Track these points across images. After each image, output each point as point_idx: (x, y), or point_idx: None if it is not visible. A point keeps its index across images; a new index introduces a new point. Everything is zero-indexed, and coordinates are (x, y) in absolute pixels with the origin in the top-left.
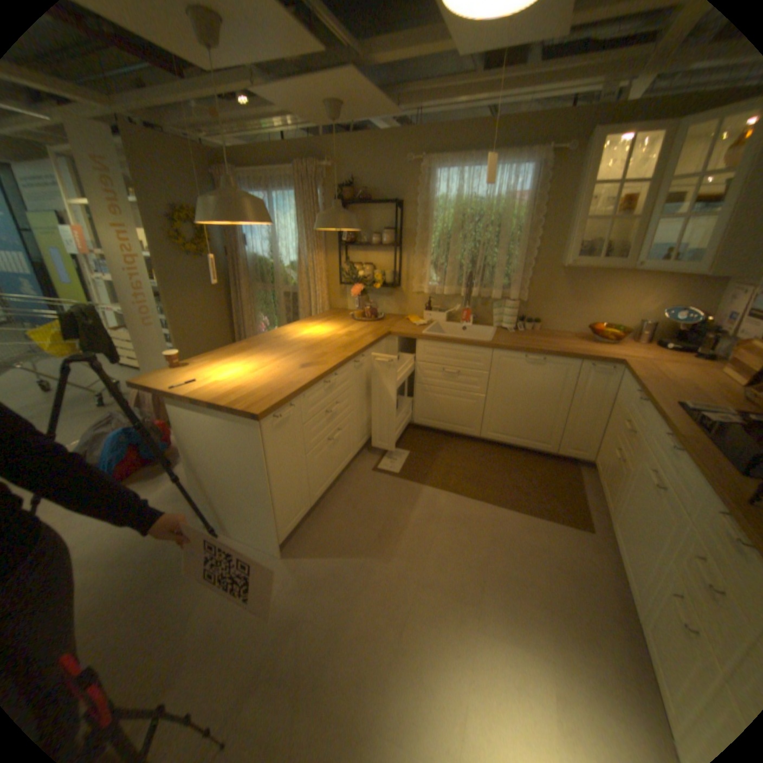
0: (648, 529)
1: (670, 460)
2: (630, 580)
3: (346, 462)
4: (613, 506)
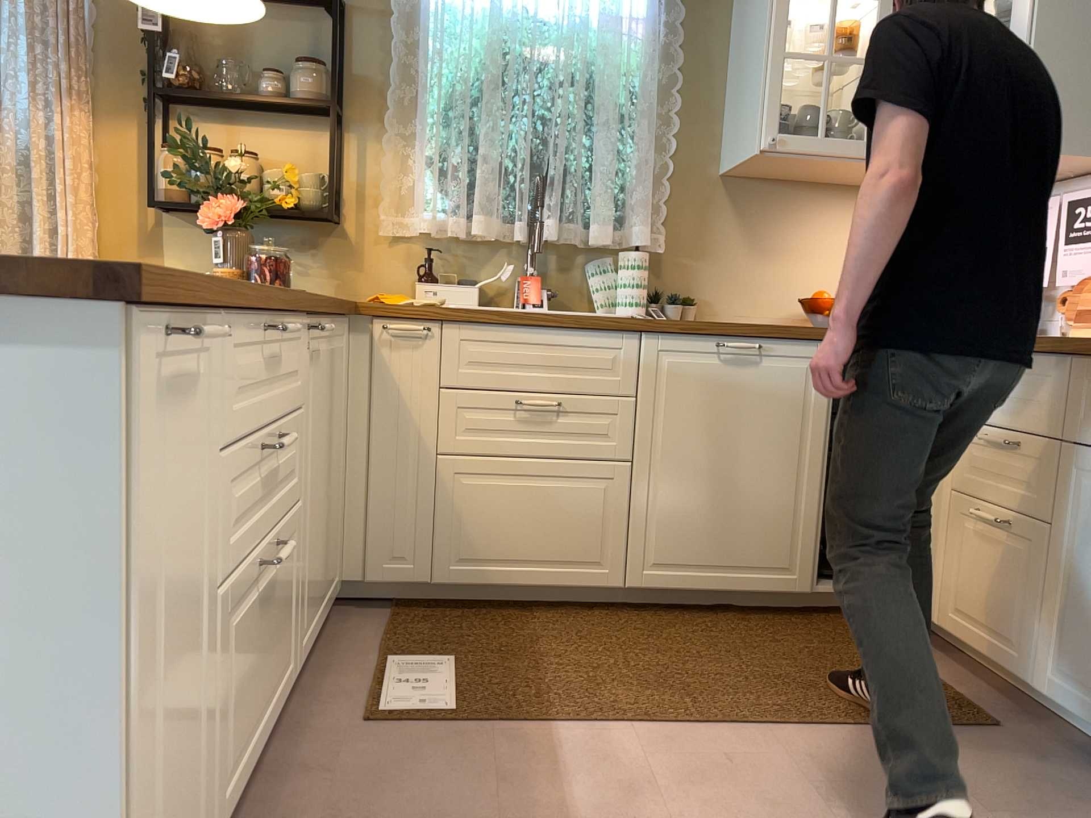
0: None
1: None
2: None
3: (279, 696)
4: (1014, 645)
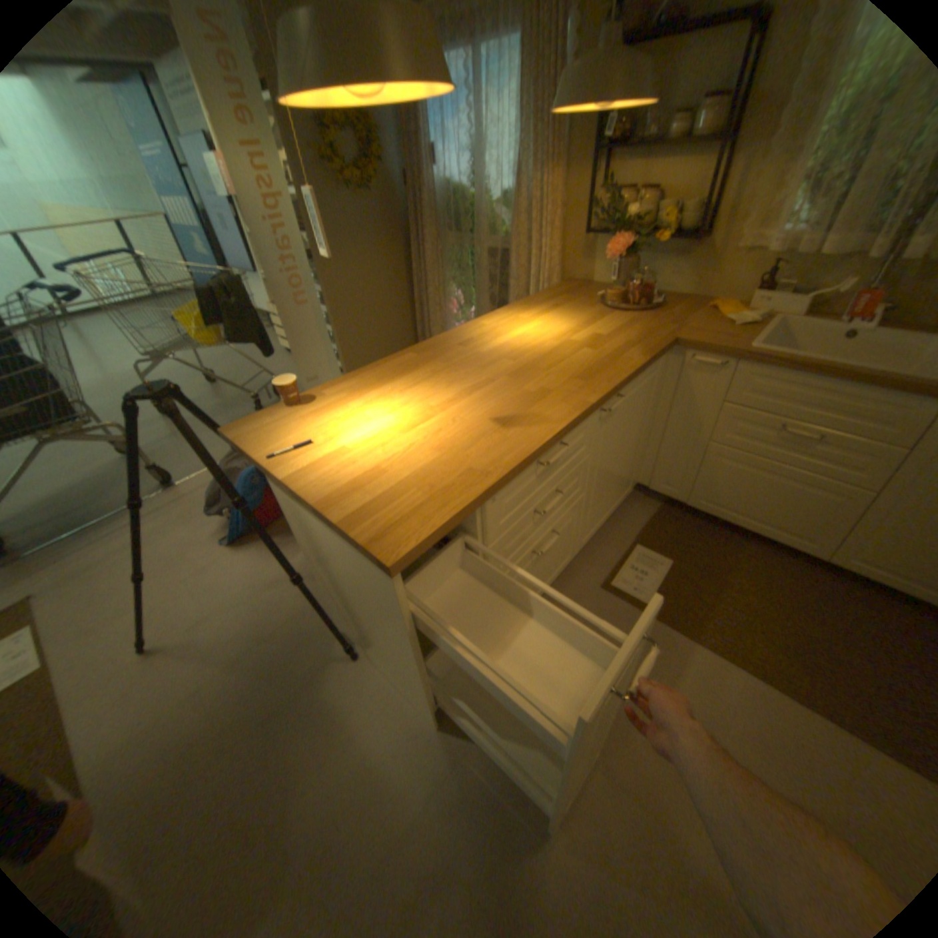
0: None
1: None
2: None
3: (559, 571)
4: None
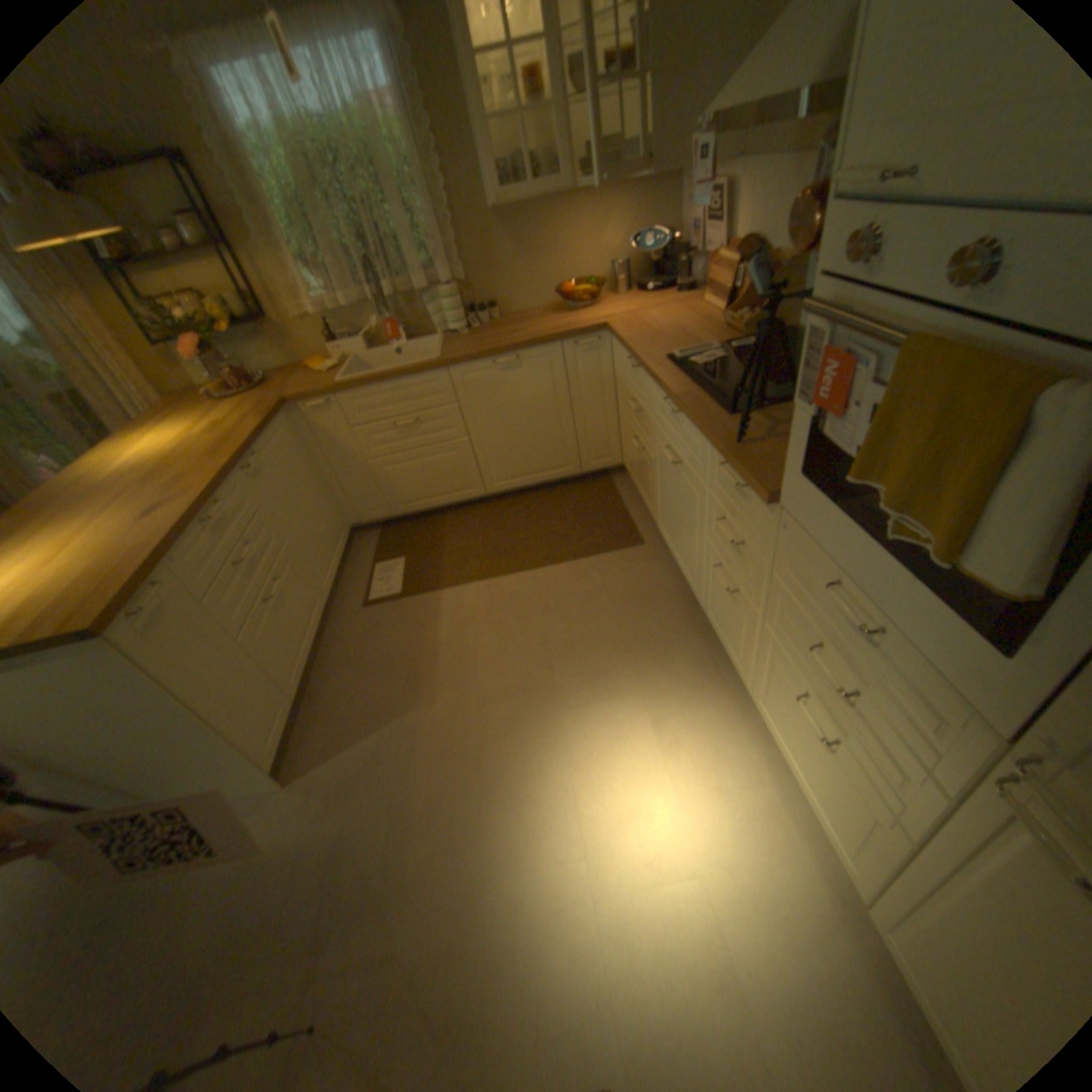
0: (680, 514)
1: (675, 428)
2: (683, 573)
3: (317, 616)
4: (650, 505)
